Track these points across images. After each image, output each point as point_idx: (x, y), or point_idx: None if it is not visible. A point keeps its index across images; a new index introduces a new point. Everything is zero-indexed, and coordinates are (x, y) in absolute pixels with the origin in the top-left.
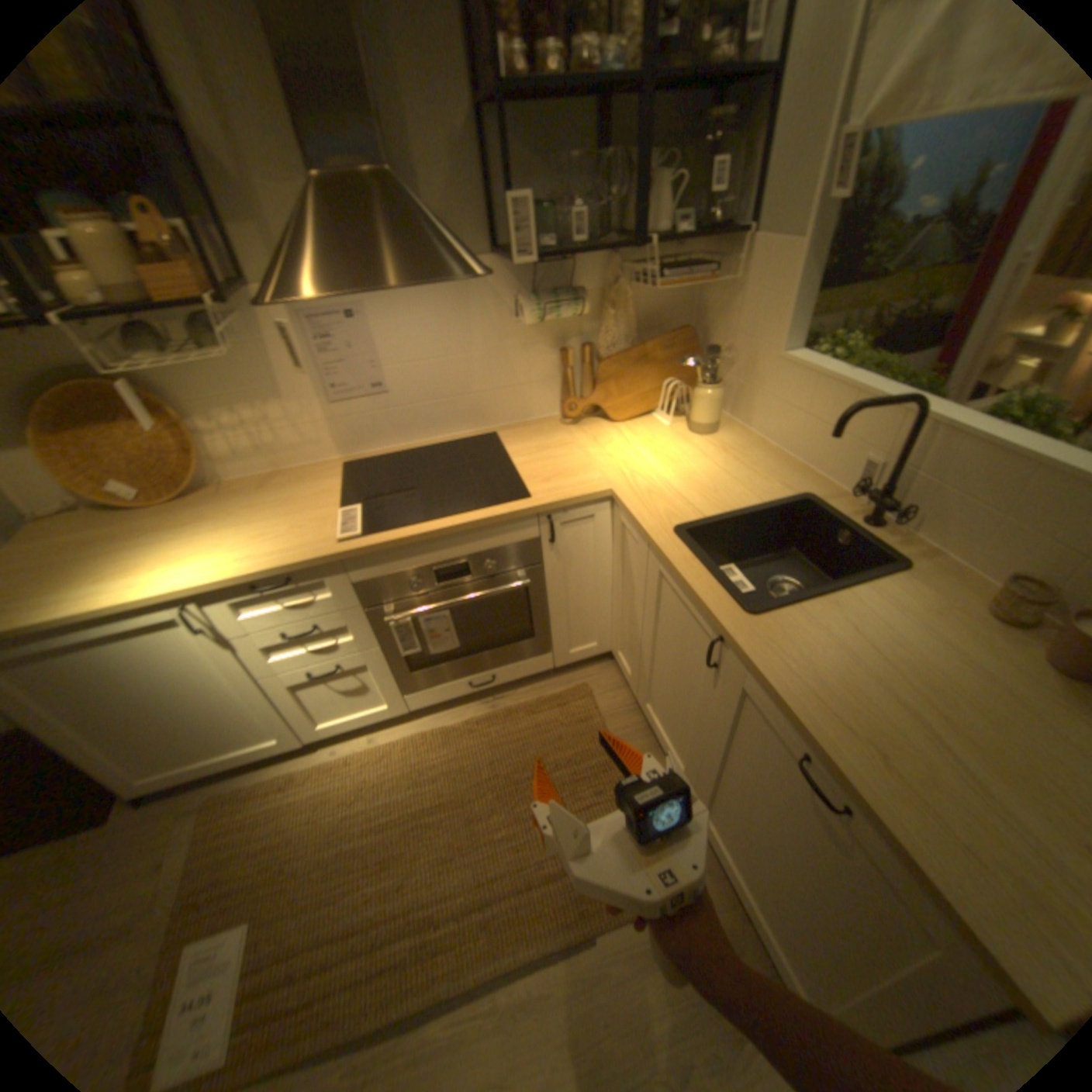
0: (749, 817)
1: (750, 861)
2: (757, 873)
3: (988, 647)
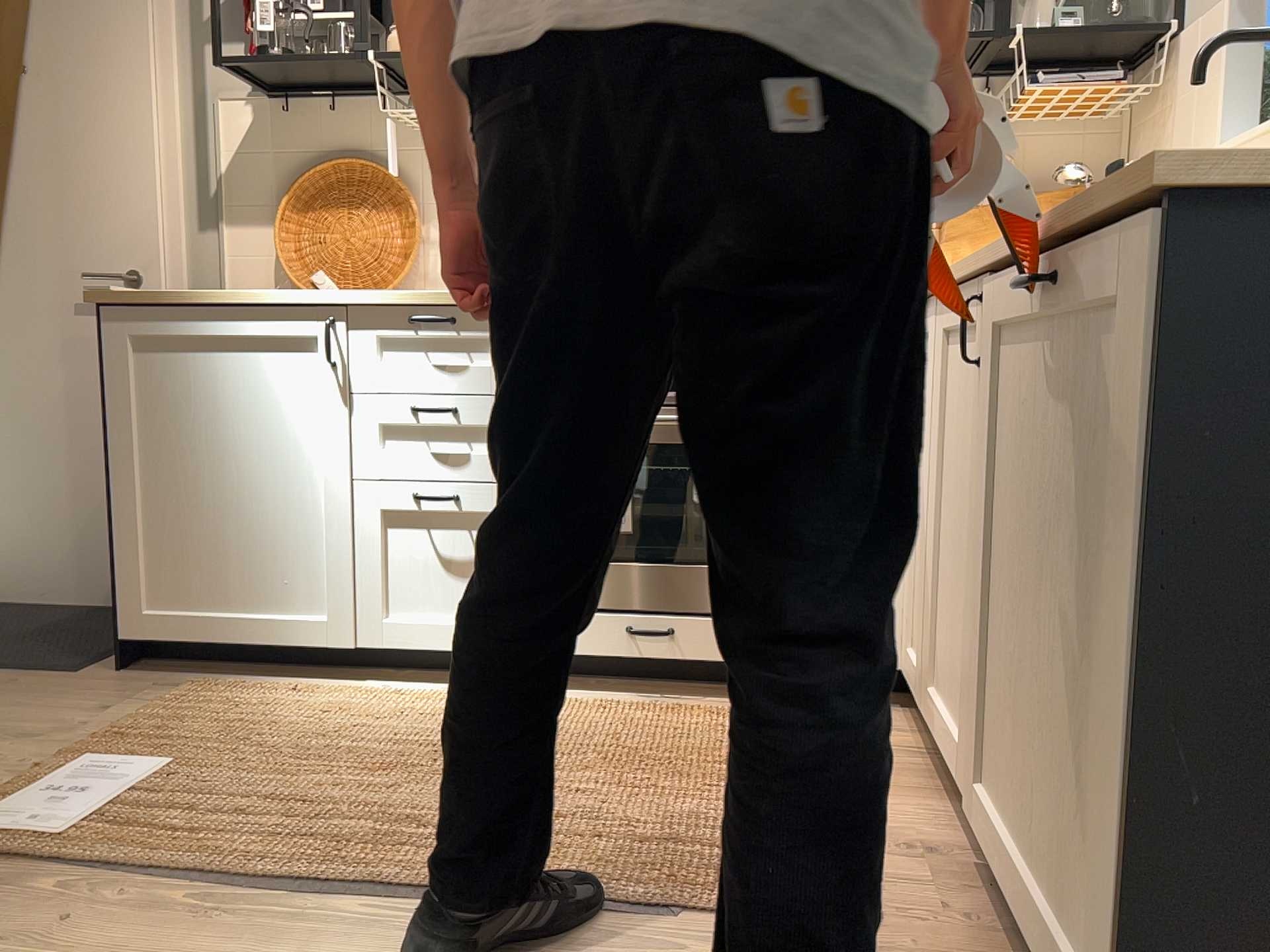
0: (1026, 622)
1: (1033, 750)
2: (1039, 759)
3: None
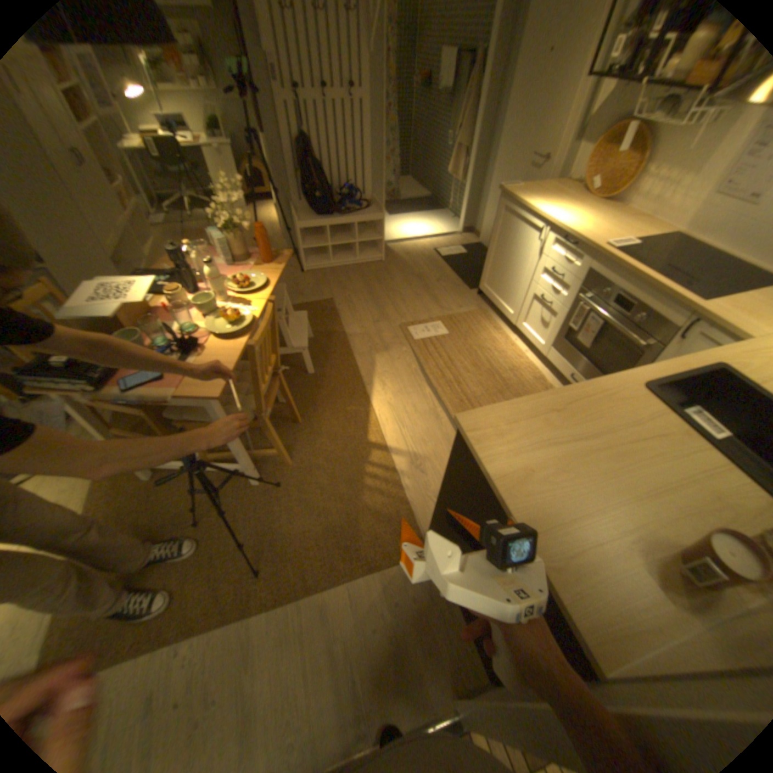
0: None
1: None
2: None
3: (690, 519)
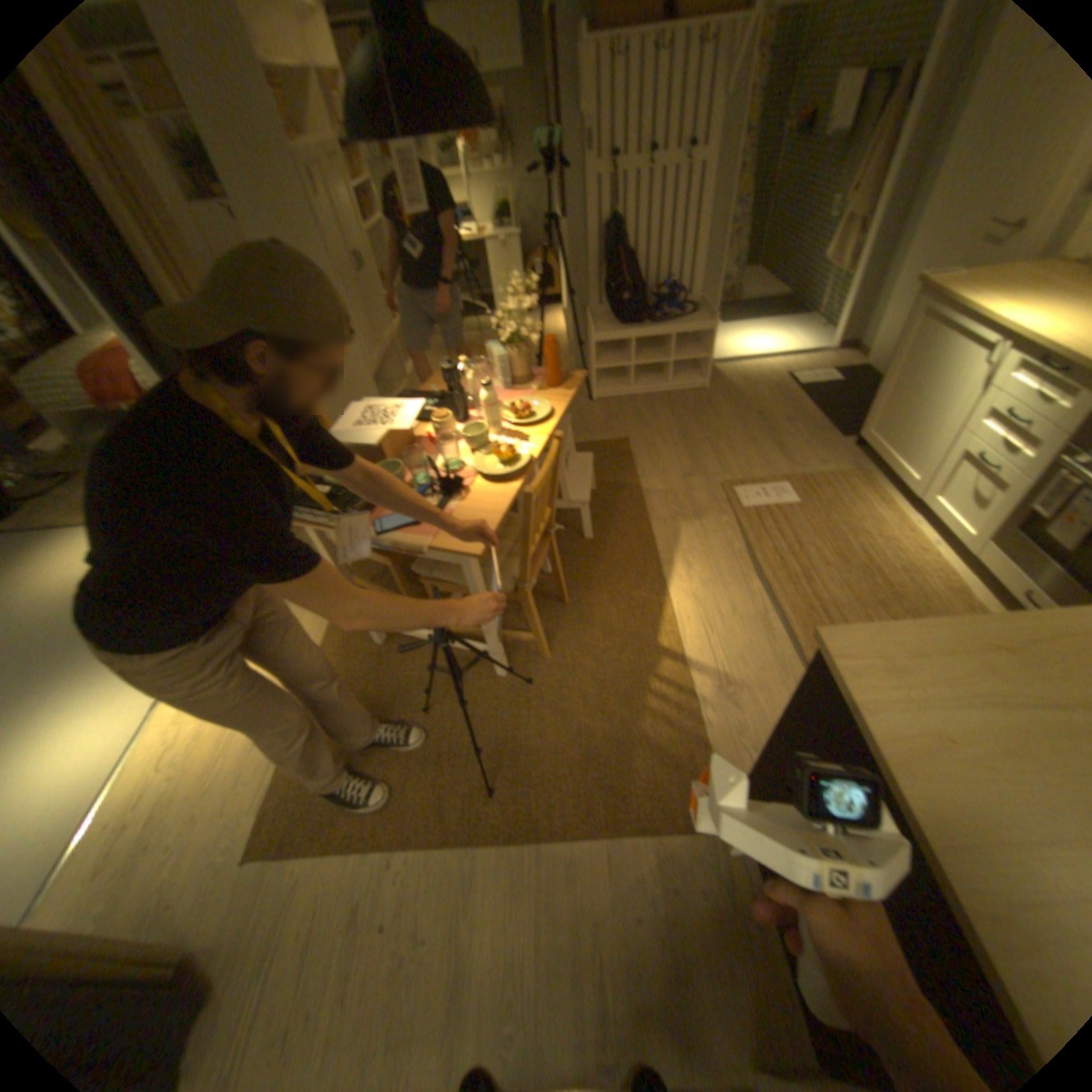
0: None
1: None
2: None
3: None
